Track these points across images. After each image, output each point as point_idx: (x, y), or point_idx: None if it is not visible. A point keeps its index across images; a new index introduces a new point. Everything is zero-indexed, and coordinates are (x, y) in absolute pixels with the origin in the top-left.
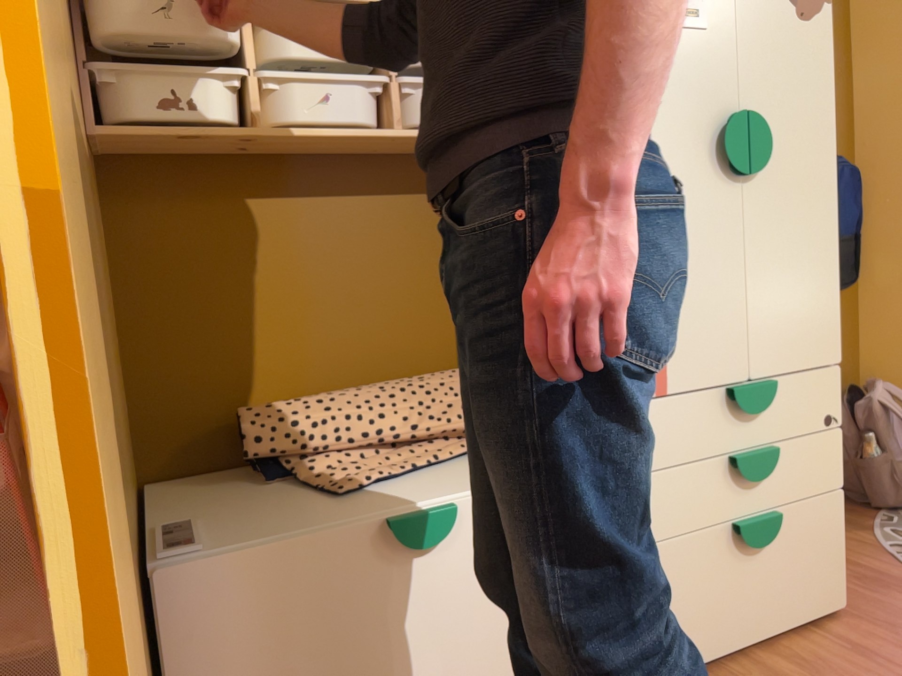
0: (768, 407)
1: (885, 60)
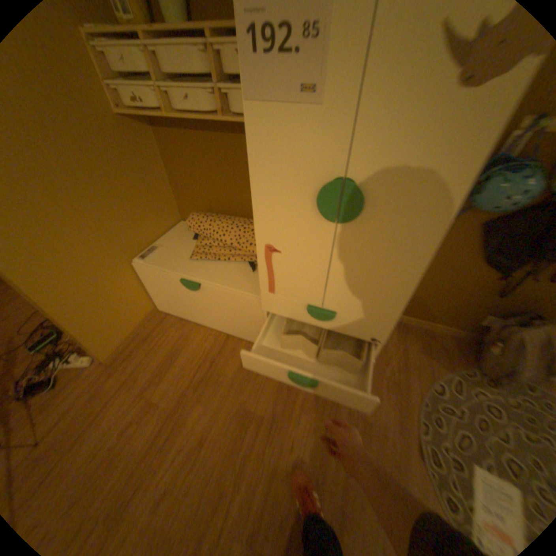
0: (326, 320)
1: None
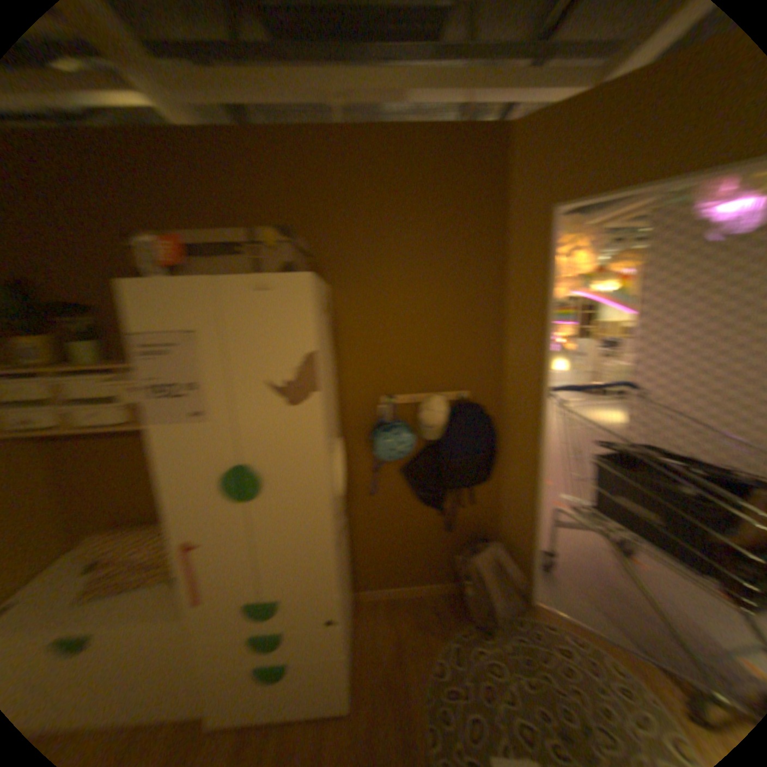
0: (265, 620)
1: (522, 343)
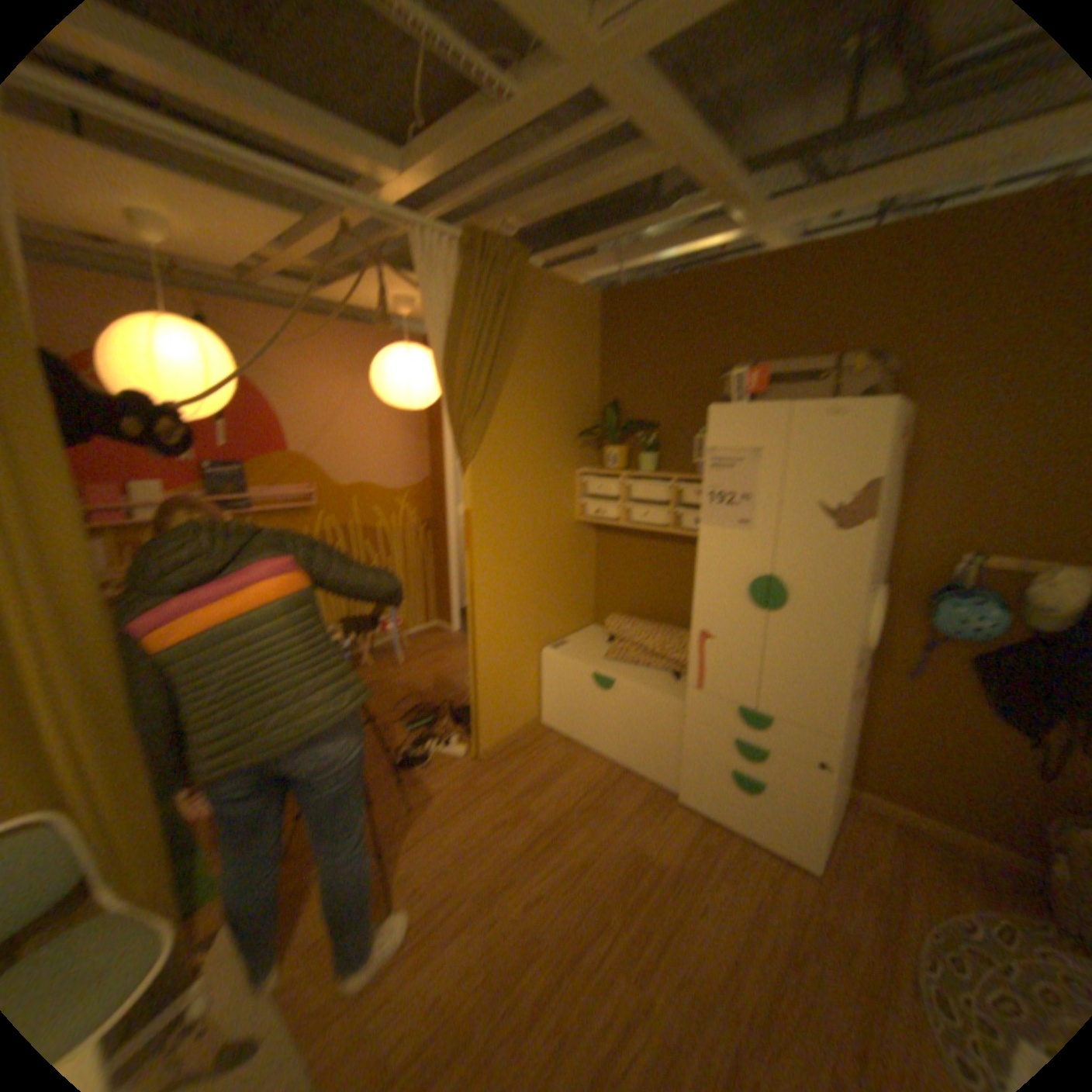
0: (761, 729)
1: None
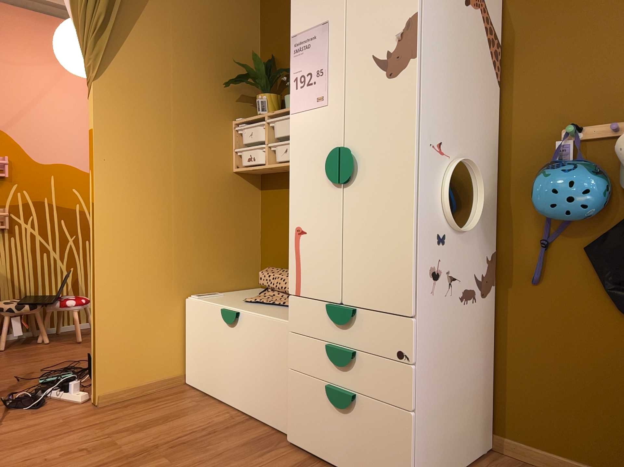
0: (345, 324)
1: None
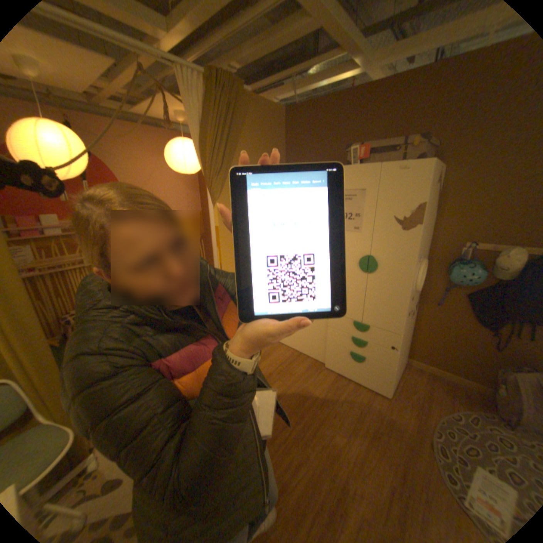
0: (364, 331)
1: None
